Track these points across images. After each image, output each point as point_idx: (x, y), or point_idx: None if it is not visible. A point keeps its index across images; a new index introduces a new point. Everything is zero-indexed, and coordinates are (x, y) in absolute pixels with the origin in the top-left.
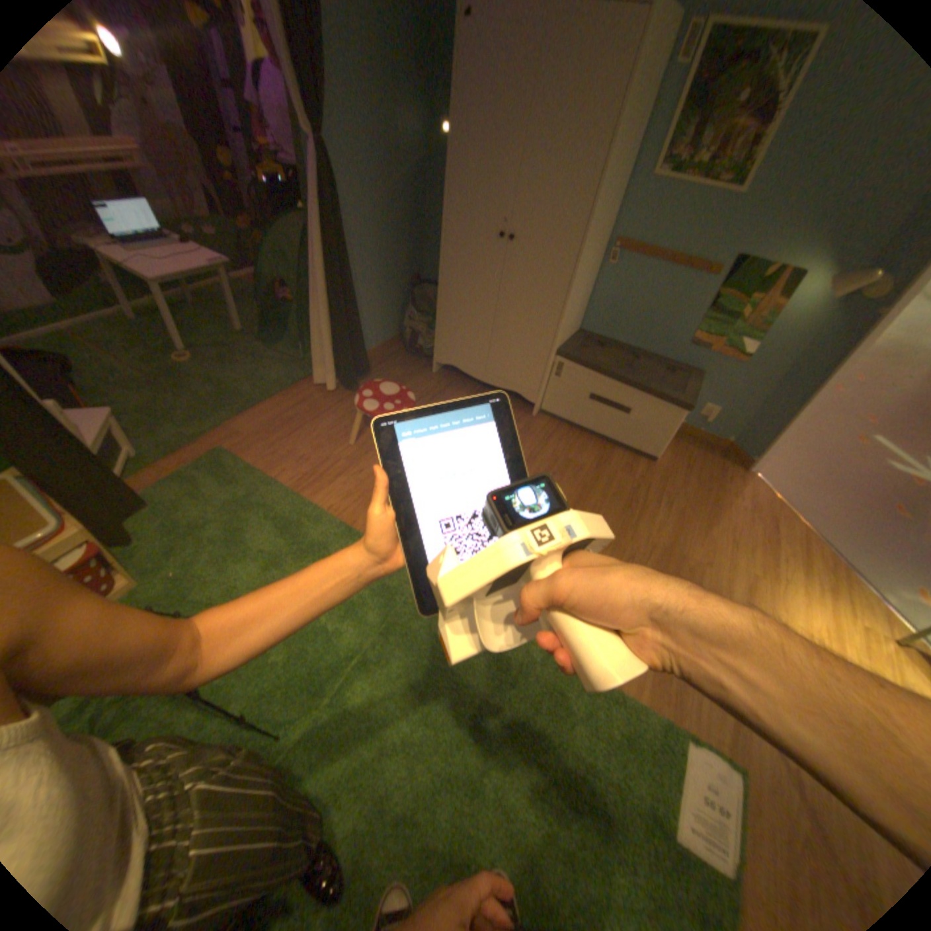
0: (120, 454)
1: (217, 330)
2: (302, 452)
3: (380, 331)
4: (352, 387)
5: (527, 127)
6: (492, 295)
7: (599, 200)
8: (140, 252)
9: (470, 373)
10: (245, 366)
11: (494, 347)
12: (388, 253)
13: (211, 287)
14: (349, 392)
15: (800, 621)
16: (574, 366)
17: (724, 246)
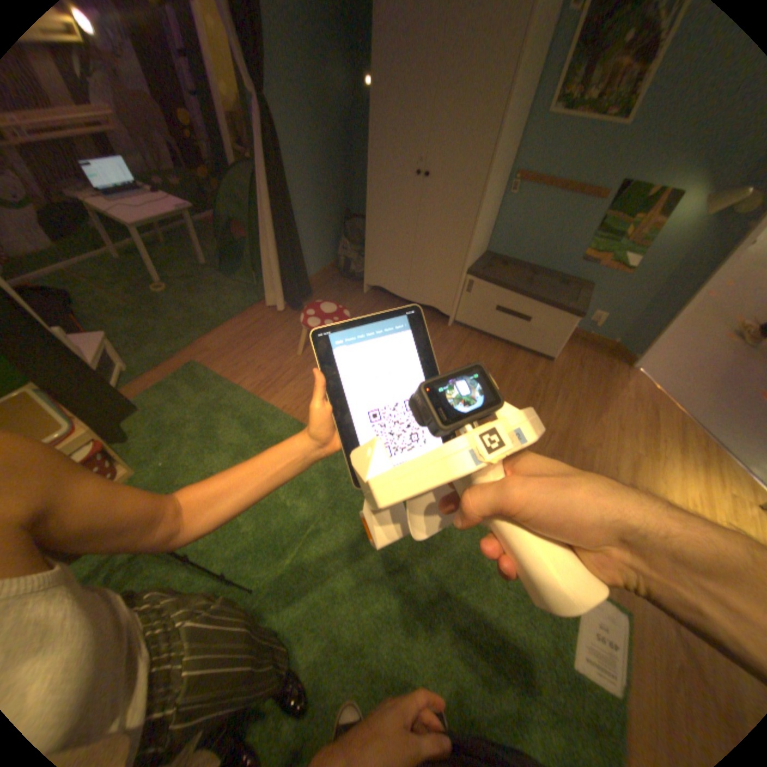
0: (114, 368)
1: (186, 264)
2: (259, 363)
3: (319, 259)
4: (297, 308)
5: (438, 75)
6: (411, 225)
7: (502, 138)
8: (119, 201)
9: (395, 292)
10: (210, 293)
11: (414, 270)
12: (323, 192)
13: (178, 228)
14: (295, 311)
15: (677, 491)
16: (483, 282)
17: (611, 173)
